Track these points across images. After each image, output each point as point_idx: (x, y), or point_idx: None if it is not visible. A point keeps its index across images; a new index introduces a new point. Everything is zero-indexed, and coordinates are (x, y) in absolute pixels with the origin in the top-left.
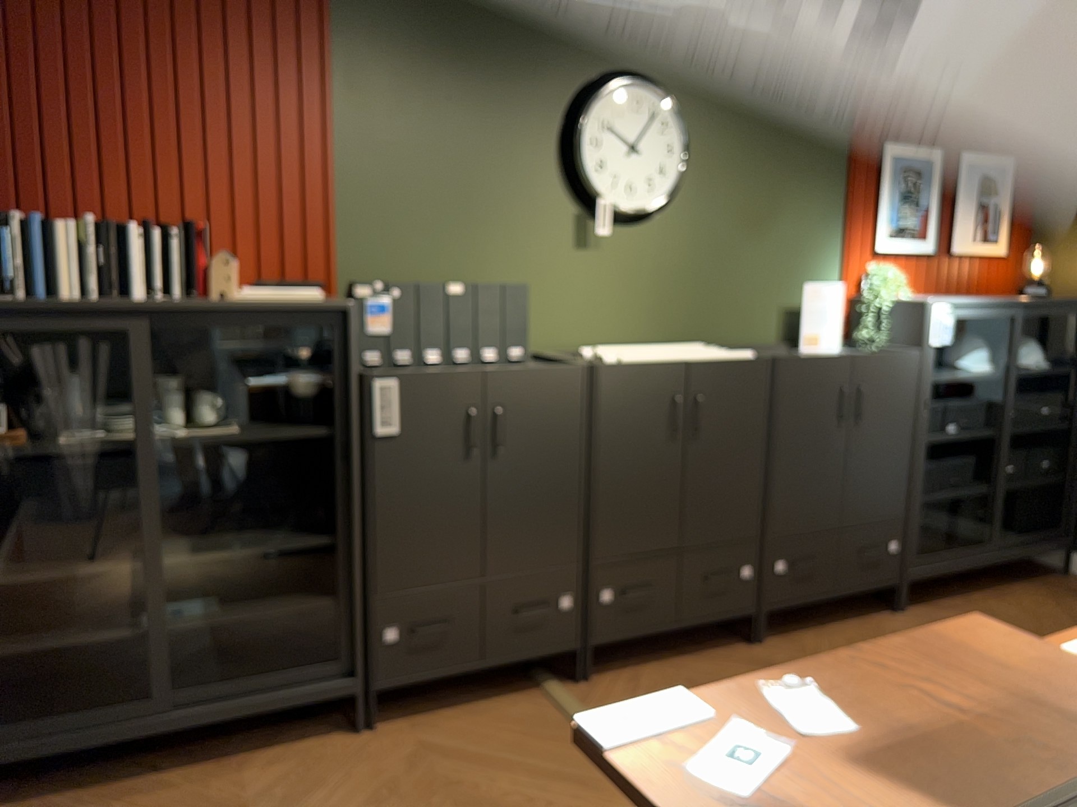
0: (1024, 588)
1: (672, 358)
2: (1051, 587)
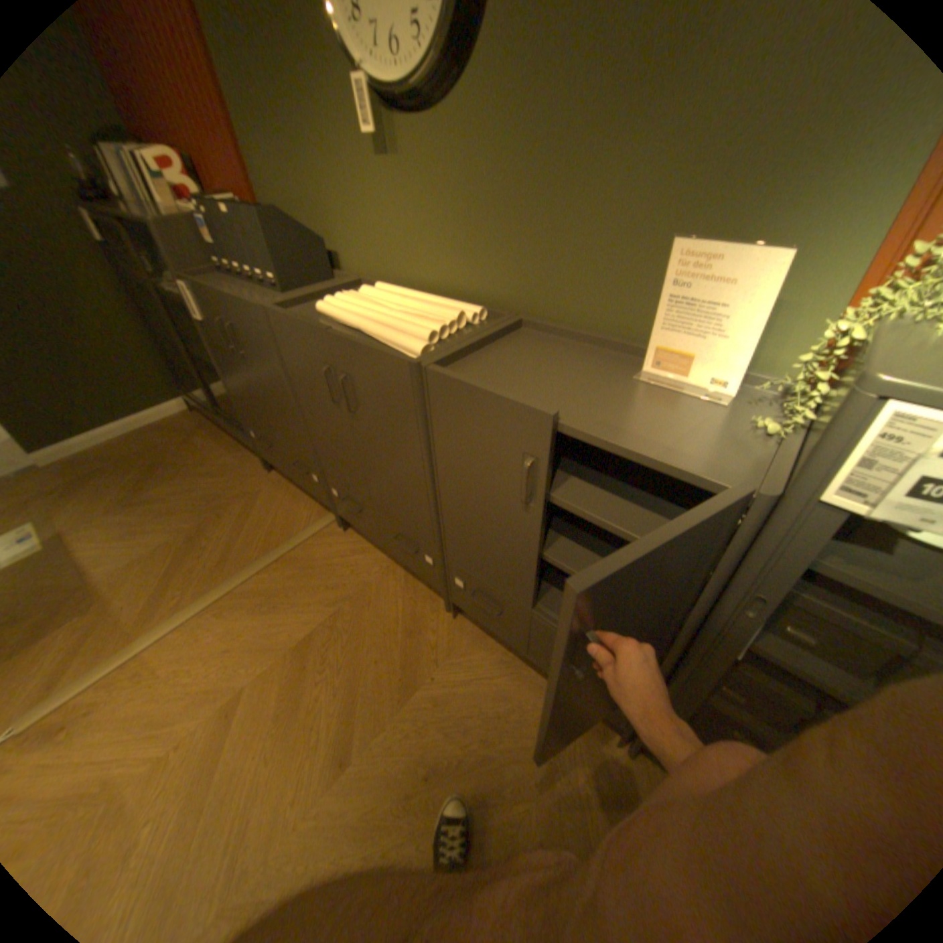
0: None
1: (348, 320)
2: None
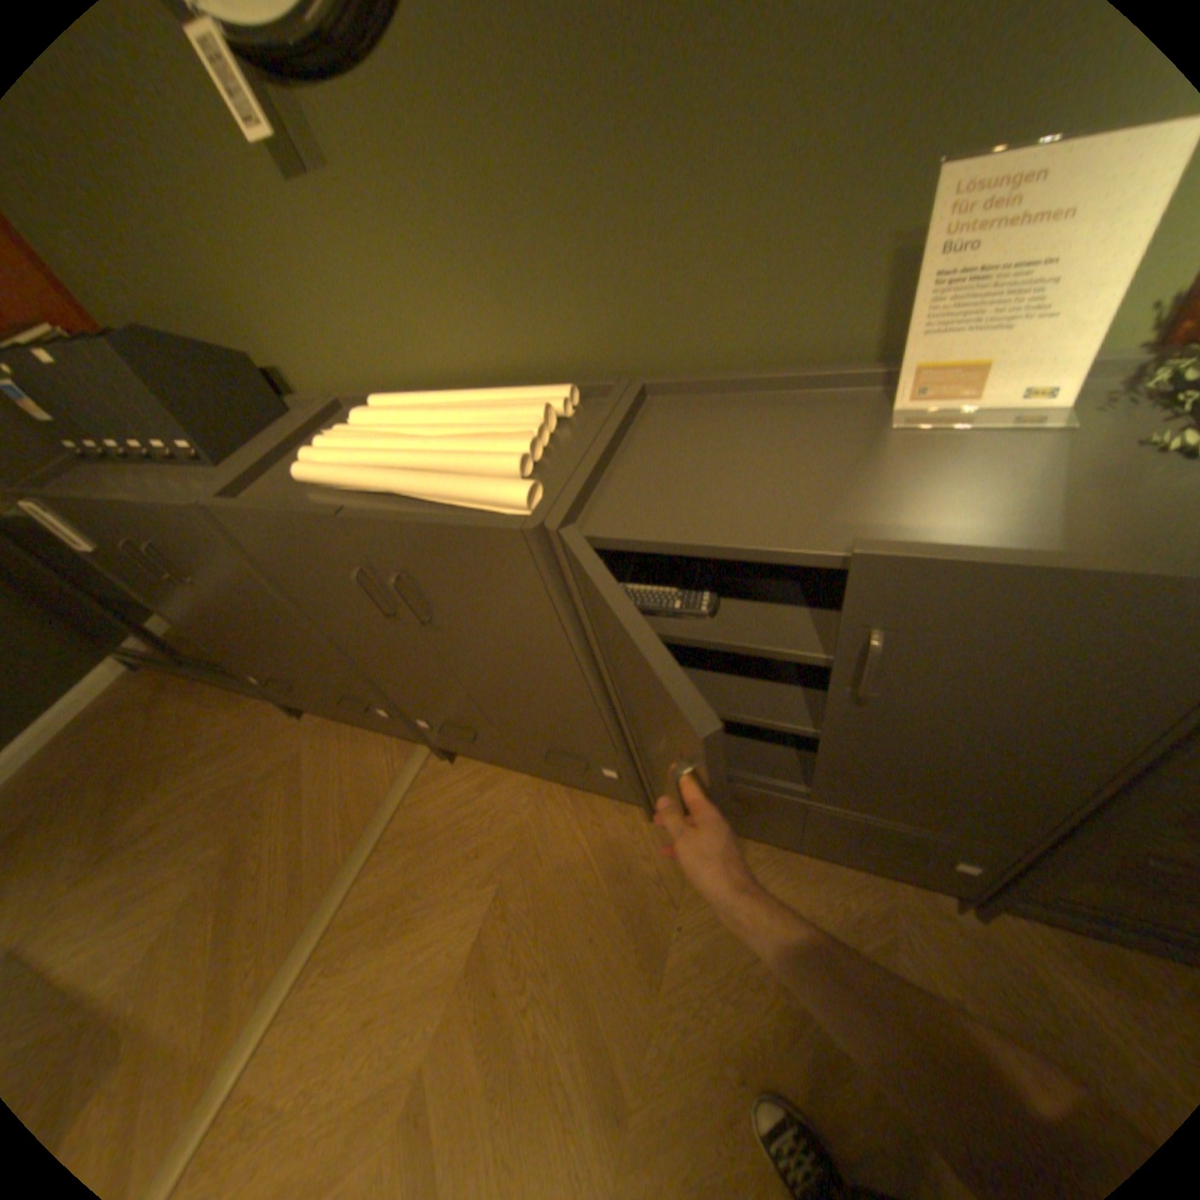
0: None
1: (361, 483)
2: None
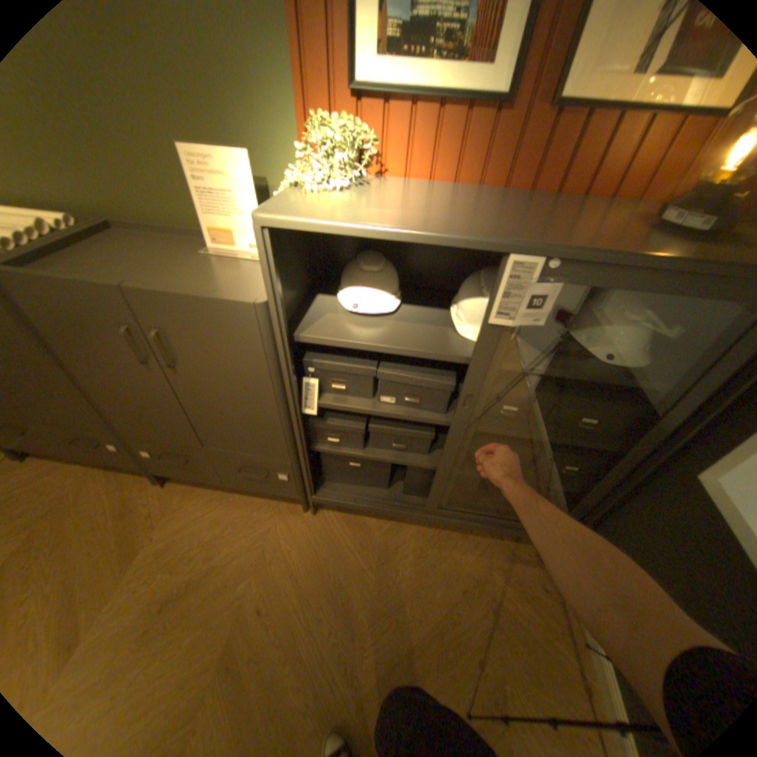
0: (471, 544)
1: None
2: (503, 557)
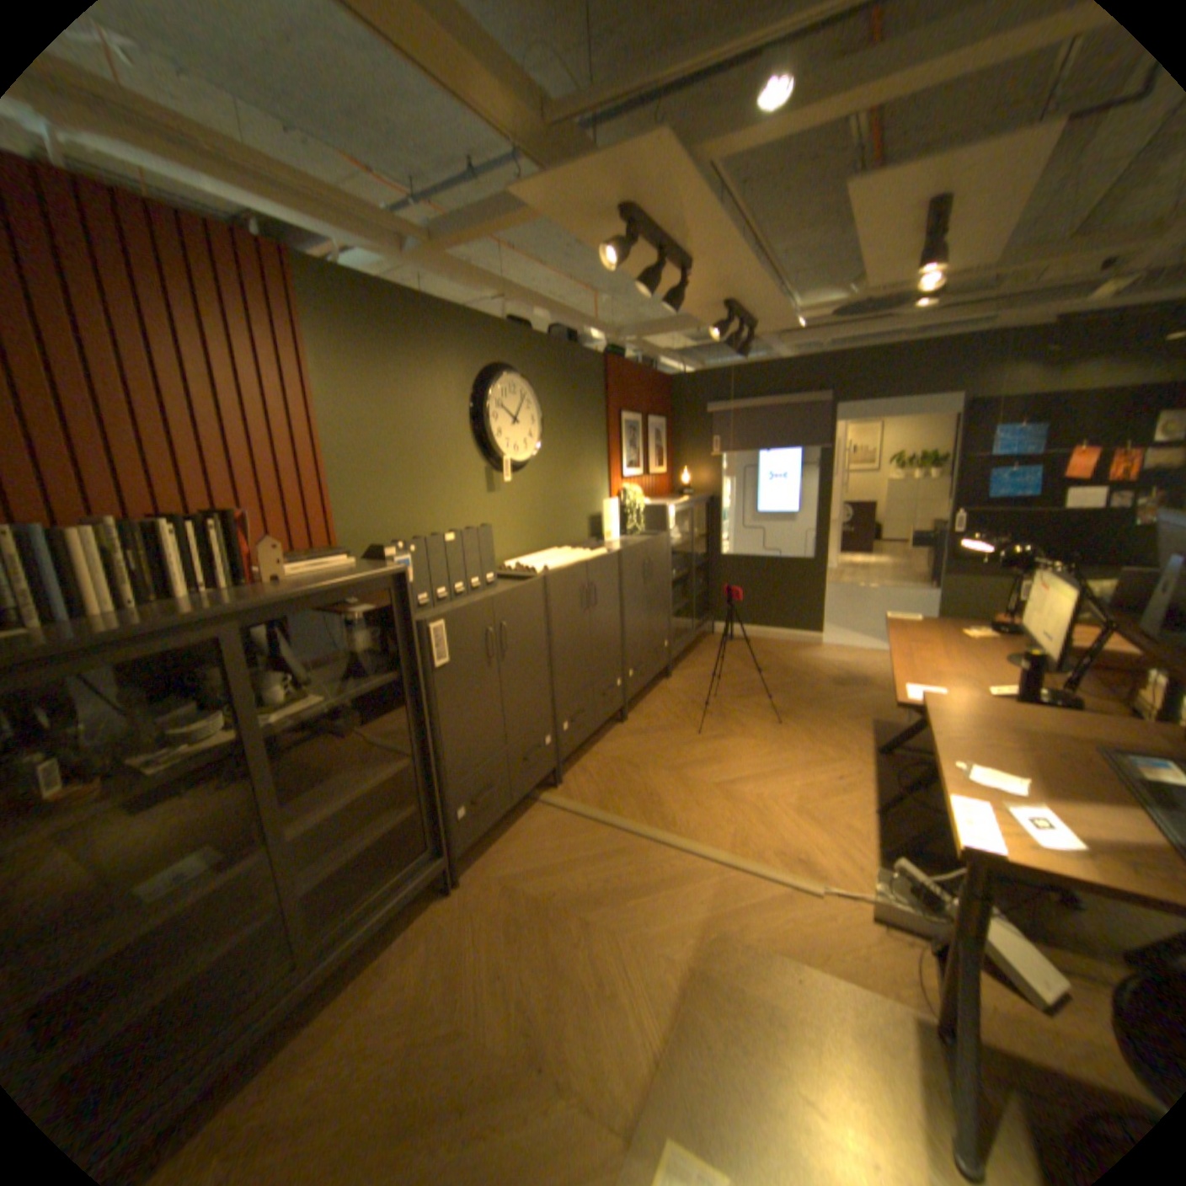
0: (703, 648)
1: (572, 562)
2: (711, 643)
